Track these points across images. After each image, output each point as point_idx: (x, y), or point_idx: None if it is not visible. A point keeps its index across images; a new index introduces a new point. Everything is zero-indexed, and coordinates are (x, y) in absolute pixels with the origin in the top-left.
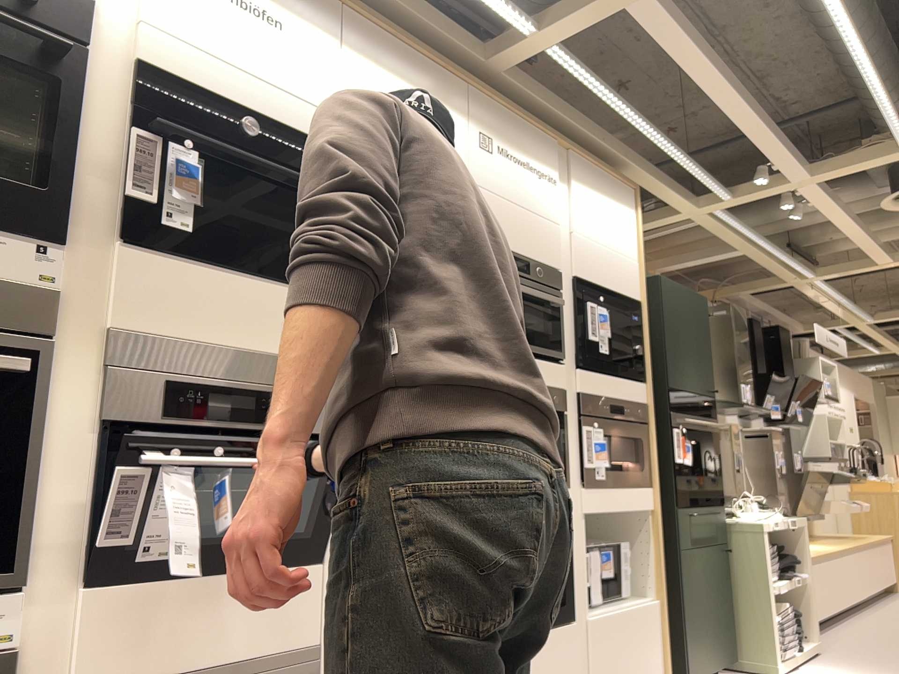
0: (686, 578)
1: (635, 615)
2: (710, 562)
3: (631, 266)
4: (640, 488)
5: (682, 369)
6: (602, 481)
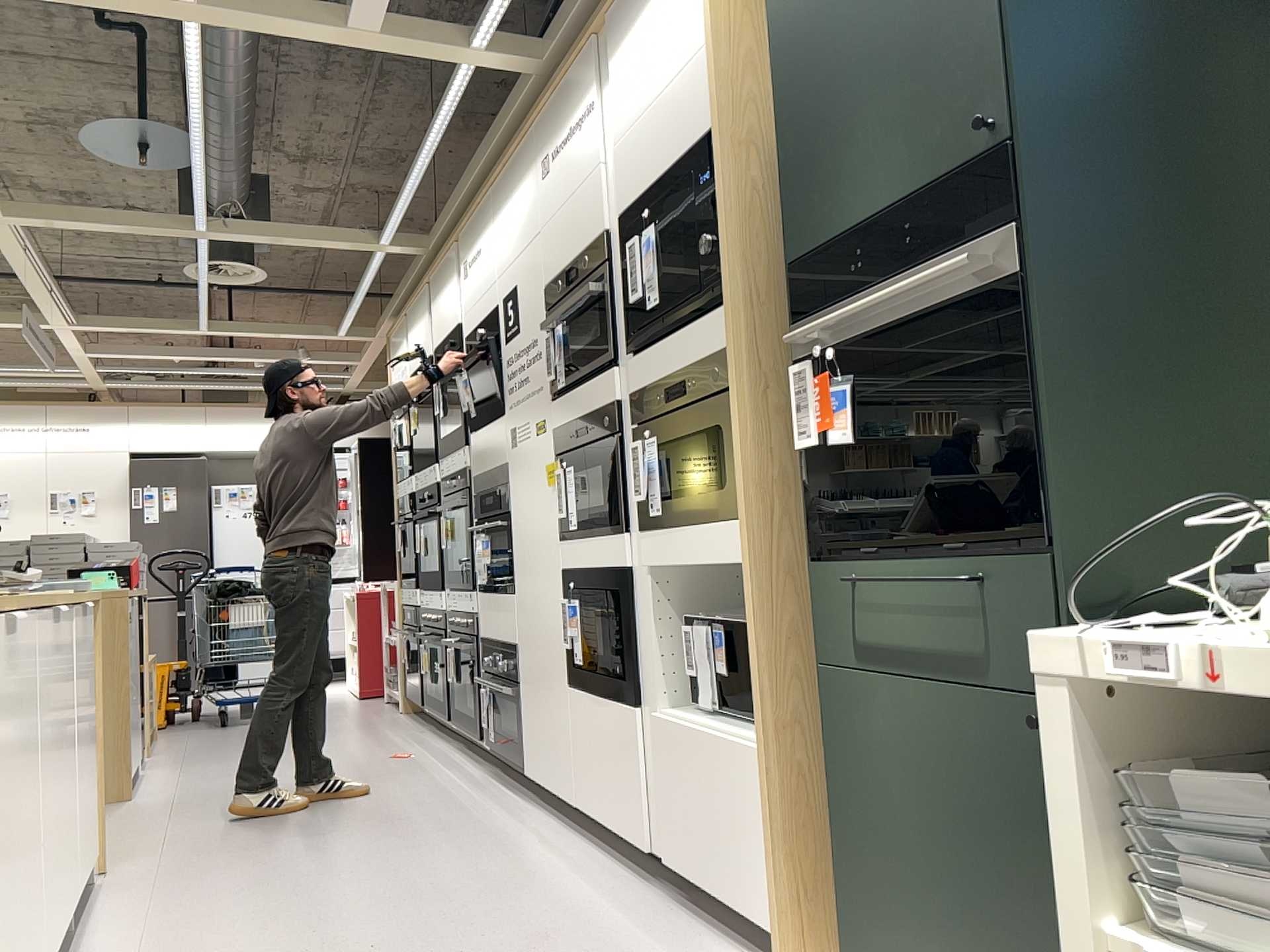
0: (847, 741)
1: (717, 750)
2: (970, 739)
3: (698, 69)
4: (727, 525)
5: (848, 165)
6: (662, 519)
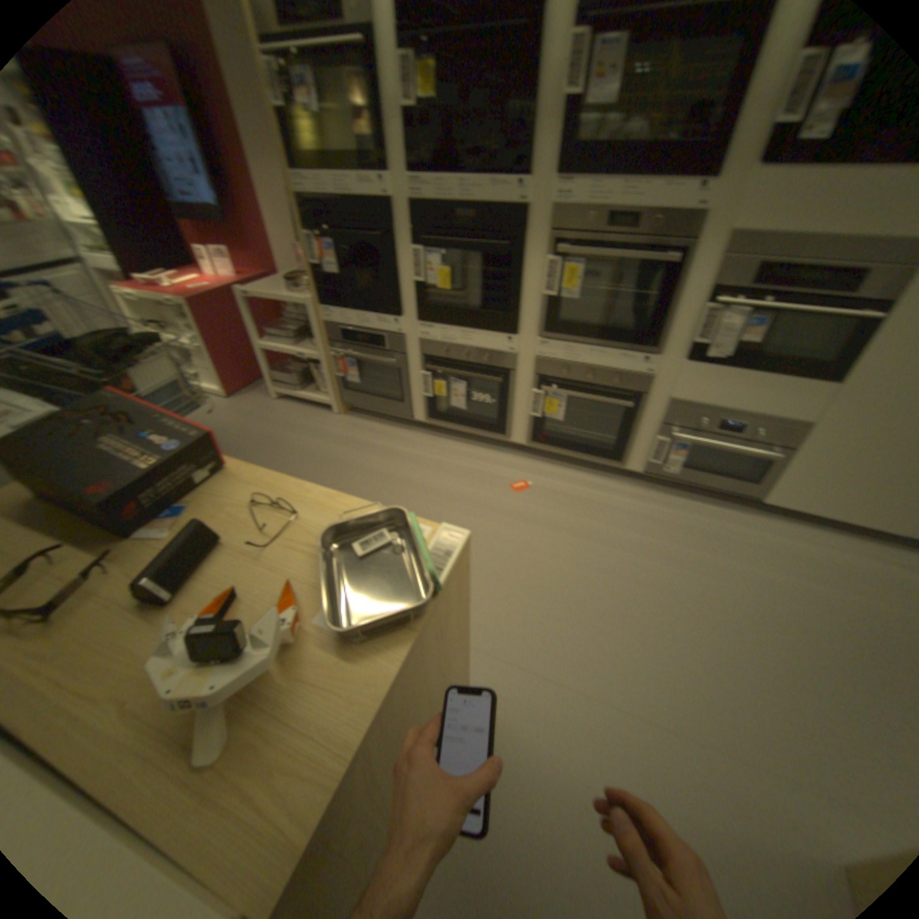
0: None
1: None
2: None
3: None
4: None
5: None
6: None
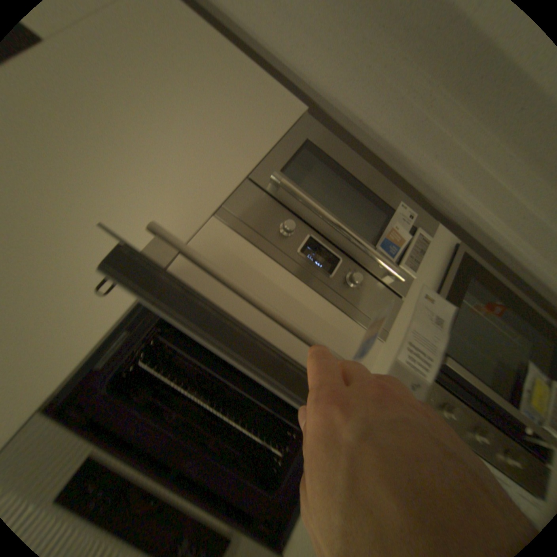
0: None
1: None
2: None
3: None
4: None
5: None
6: None
